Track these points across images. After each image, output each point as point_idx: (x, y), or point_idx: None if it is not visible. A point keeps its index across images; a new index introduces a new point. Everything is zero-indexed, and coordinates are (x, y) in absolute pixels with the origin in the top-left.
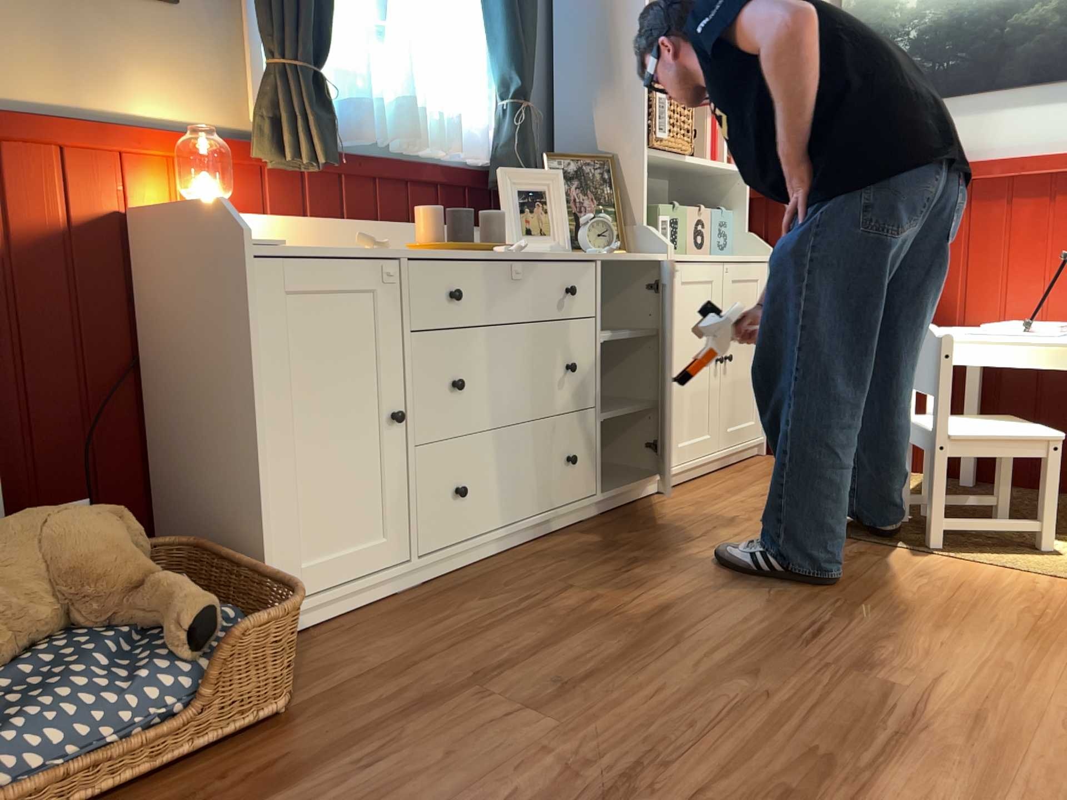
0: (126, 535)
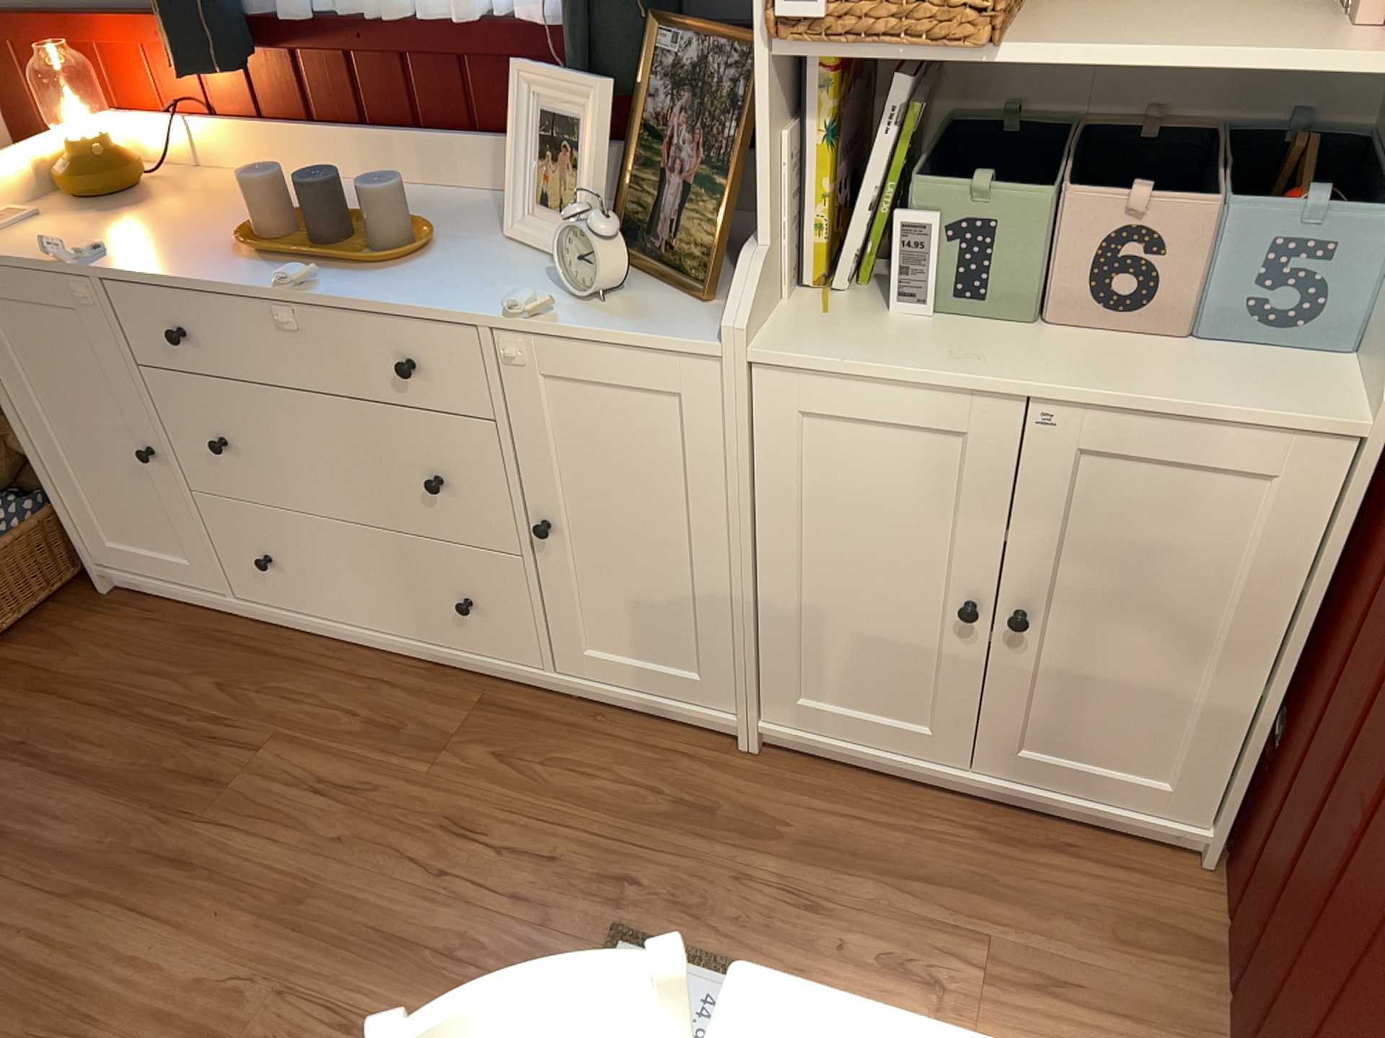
0: None
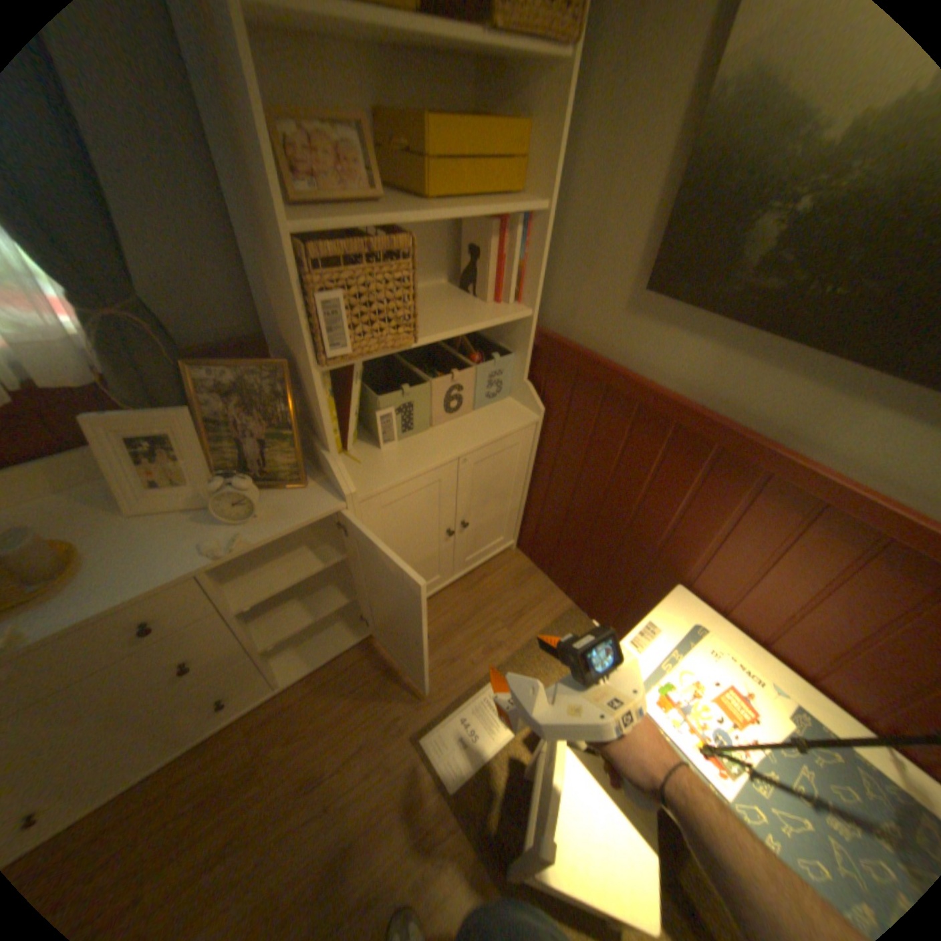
0: None
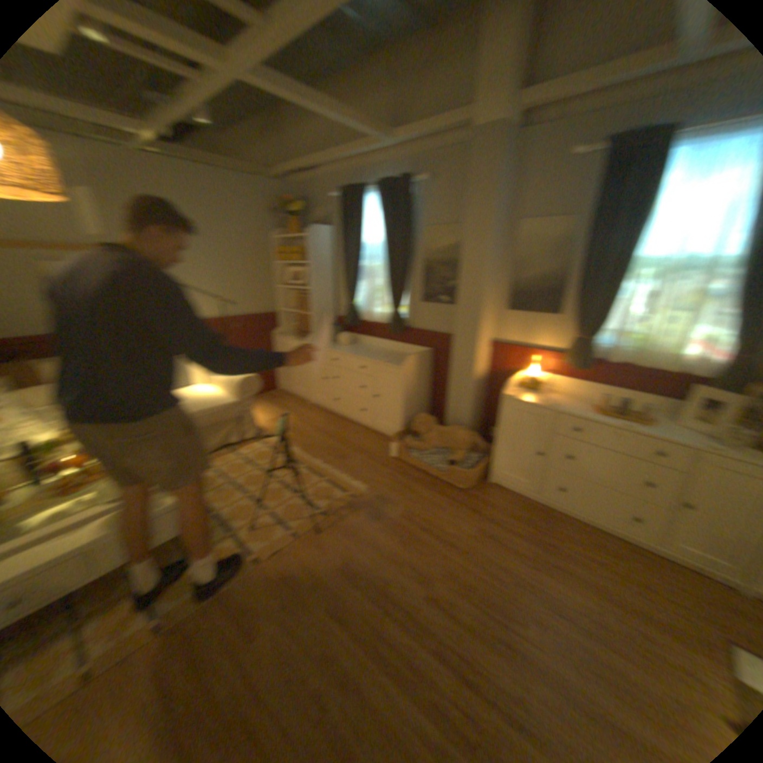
0: (469, 441)
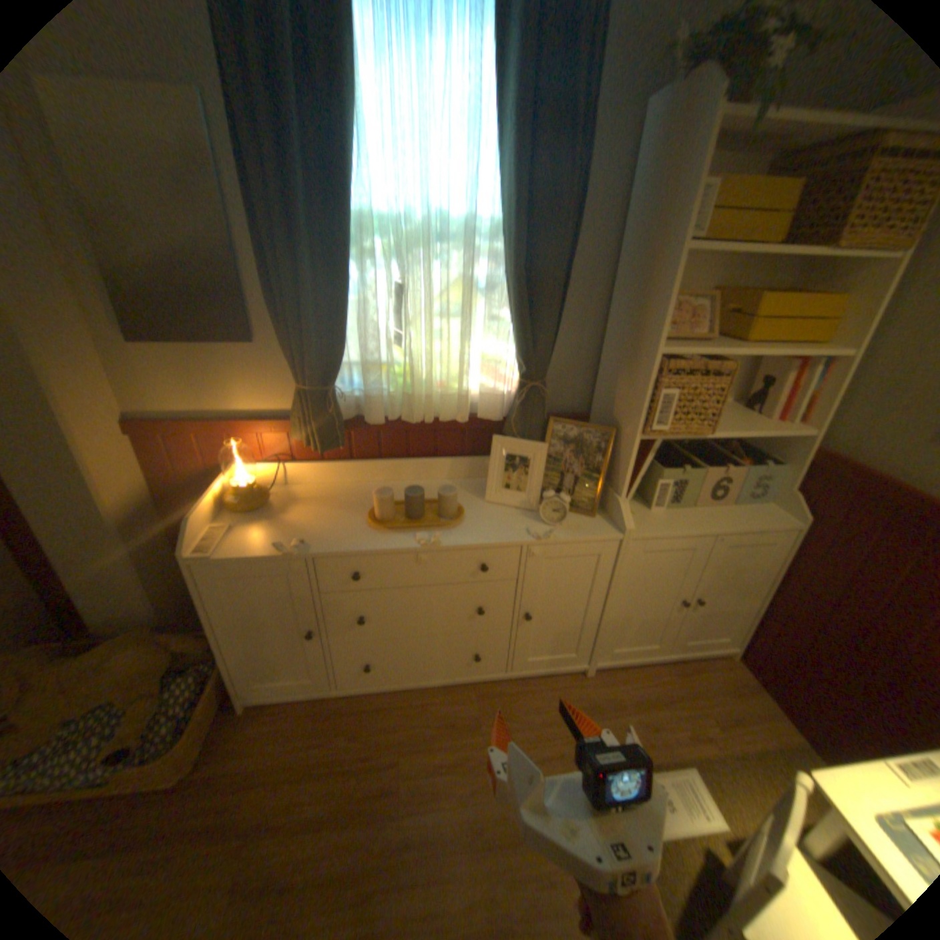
0: (160, 661)
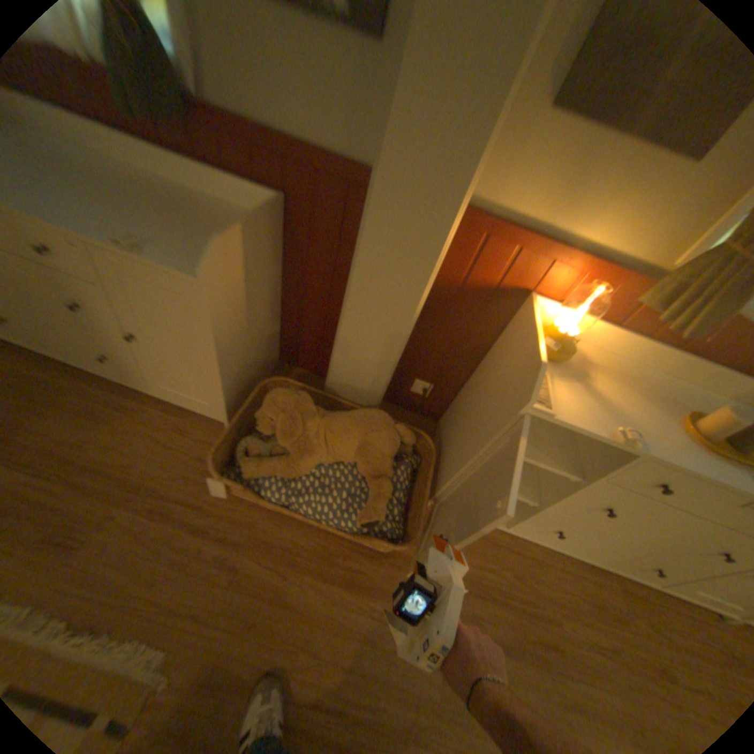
0: (398, 450)
